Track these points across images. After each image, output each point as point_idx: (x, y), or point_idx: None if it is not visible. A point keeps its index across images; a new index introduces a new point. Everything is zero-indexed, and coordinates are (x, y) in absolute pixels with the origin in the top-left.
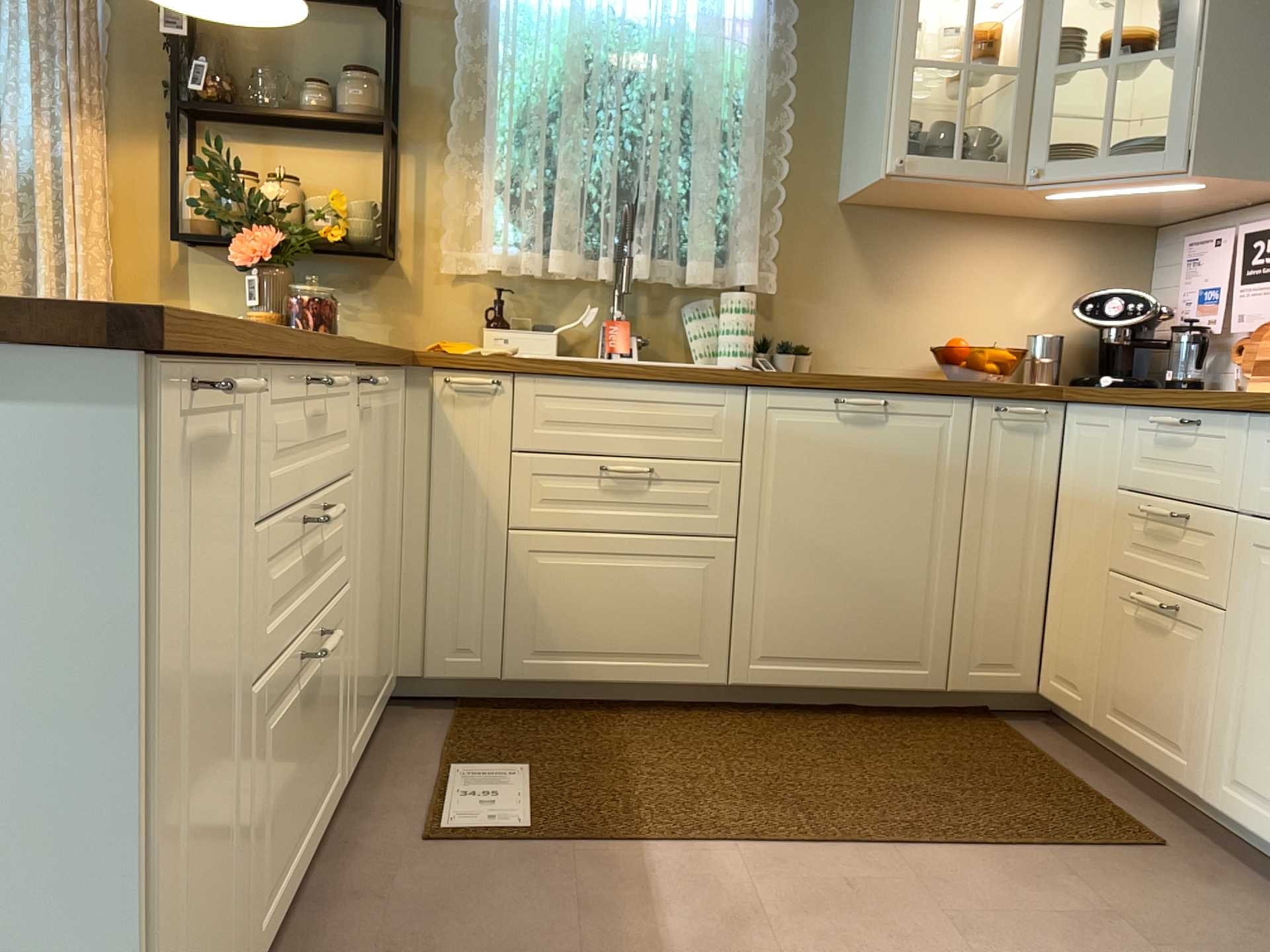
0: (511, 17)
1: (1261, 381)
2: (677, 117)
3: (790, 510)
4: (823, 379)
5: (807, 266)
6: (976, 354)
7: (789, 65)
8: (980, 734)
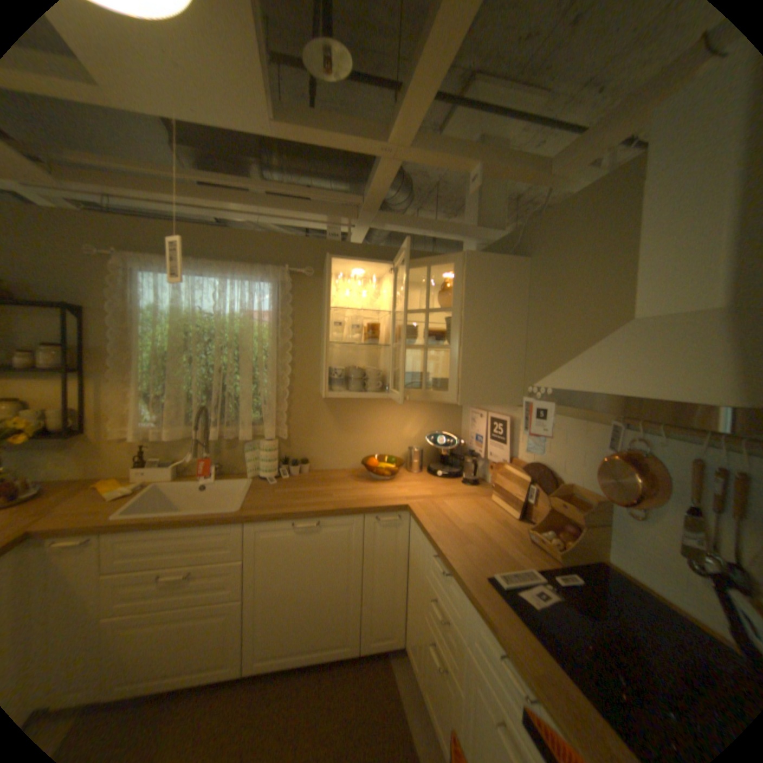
0: (139, 314)
1: (496, 495)
2: (232, 360)
3: (270, 582)
4: (283, 516)
5: (305, 421)
6: (378, 468)
7: (290, 332)
8: (373, 683)
